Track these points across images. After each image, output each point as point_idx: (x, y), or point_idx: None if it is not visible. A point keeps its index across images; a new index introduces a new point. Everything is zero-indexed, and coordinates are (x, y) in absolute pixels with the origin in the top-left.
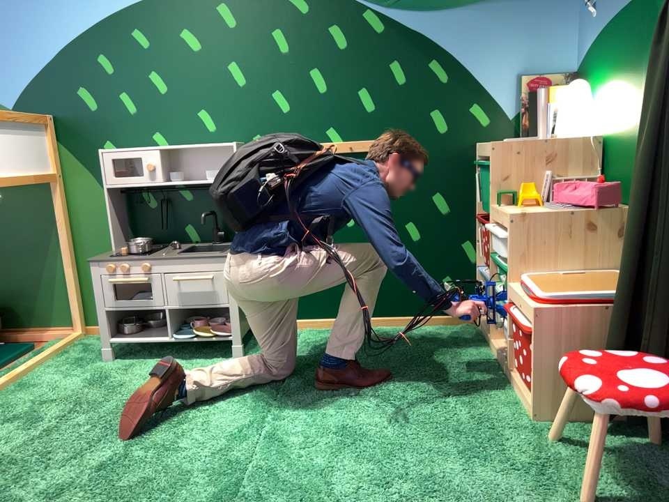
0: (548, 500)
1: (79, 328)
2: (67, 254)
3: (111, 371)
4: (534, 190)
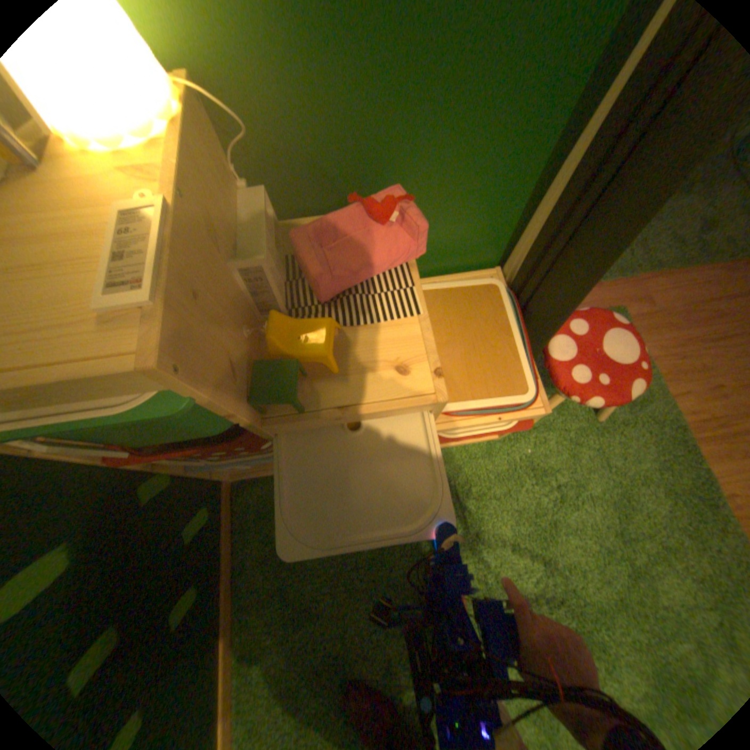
0: (604, 443)
1: None
2: None
3: None
4: (287, 317)
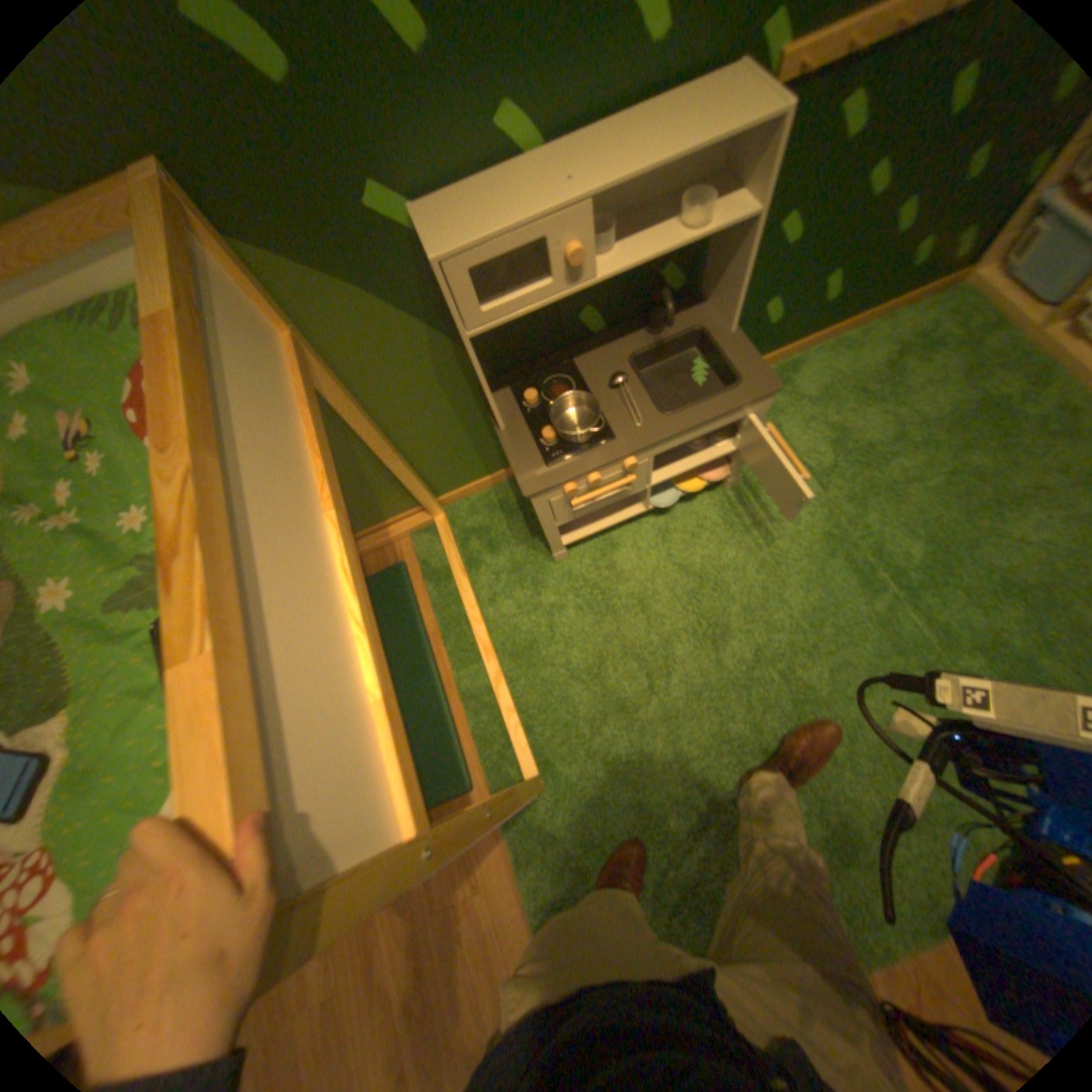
0: None
1: (439, 510)
2: (386, 446)
3: (588, 574)
4: None
